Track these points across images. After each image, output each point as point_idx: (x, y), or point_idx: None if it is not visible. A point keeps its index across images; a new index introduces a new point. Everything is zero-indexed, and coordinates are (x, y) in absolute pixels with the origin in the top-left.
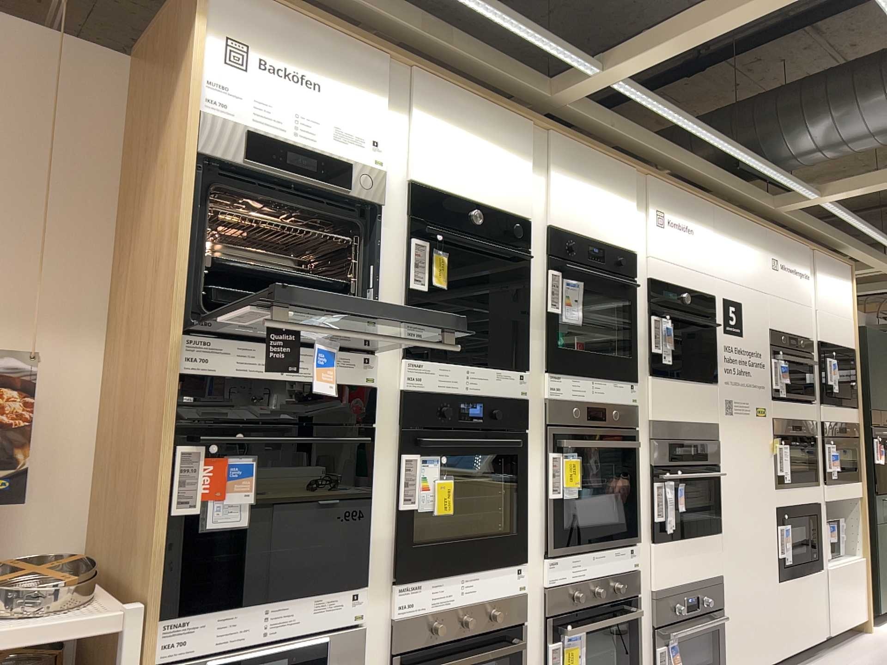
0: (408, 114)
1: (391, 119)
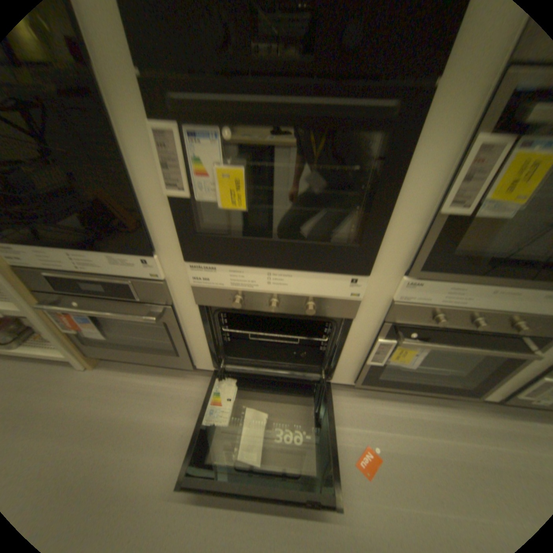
0: None
1: None
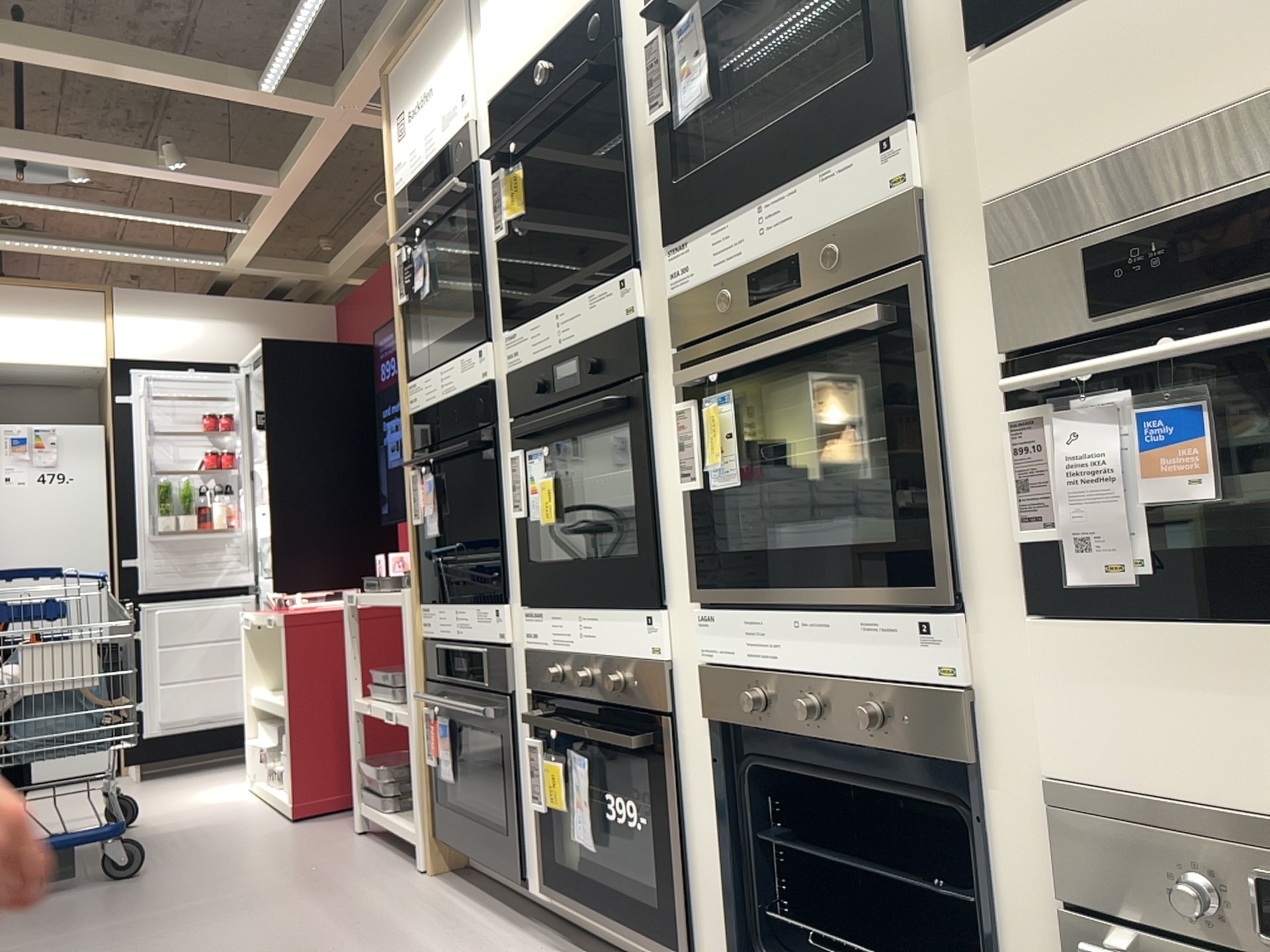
0: (482, 14)
1: (469, 46)
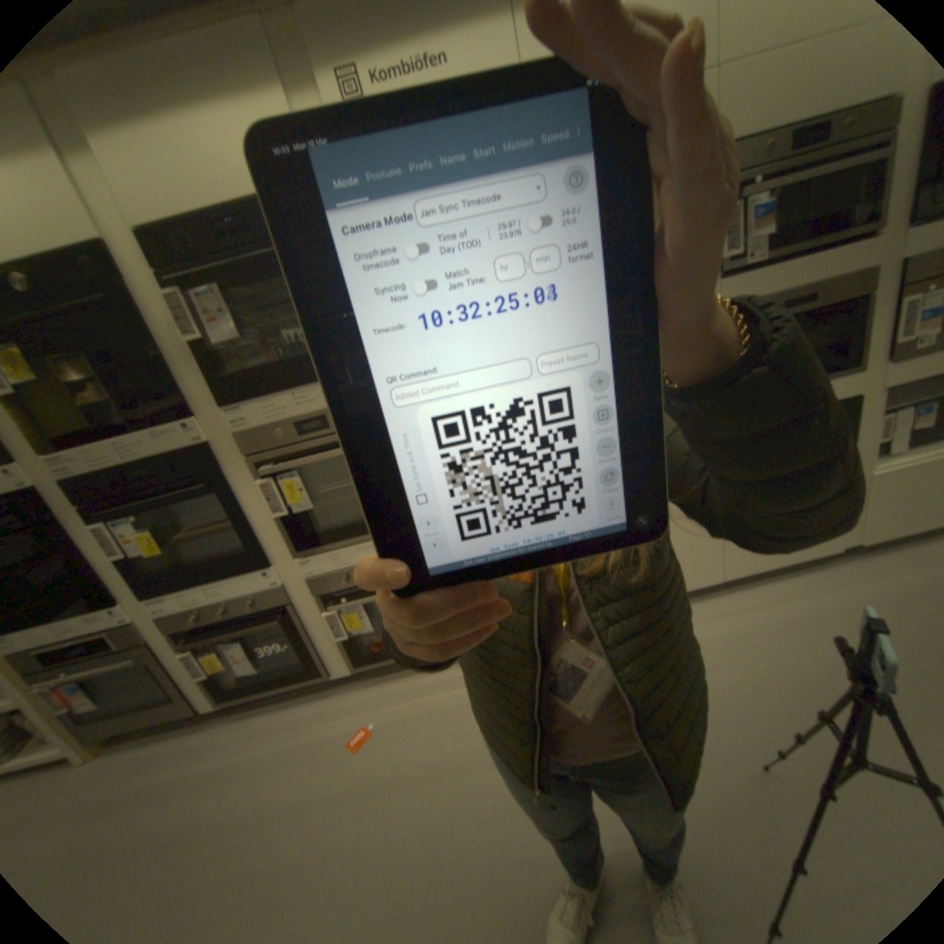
0: None
1: None
